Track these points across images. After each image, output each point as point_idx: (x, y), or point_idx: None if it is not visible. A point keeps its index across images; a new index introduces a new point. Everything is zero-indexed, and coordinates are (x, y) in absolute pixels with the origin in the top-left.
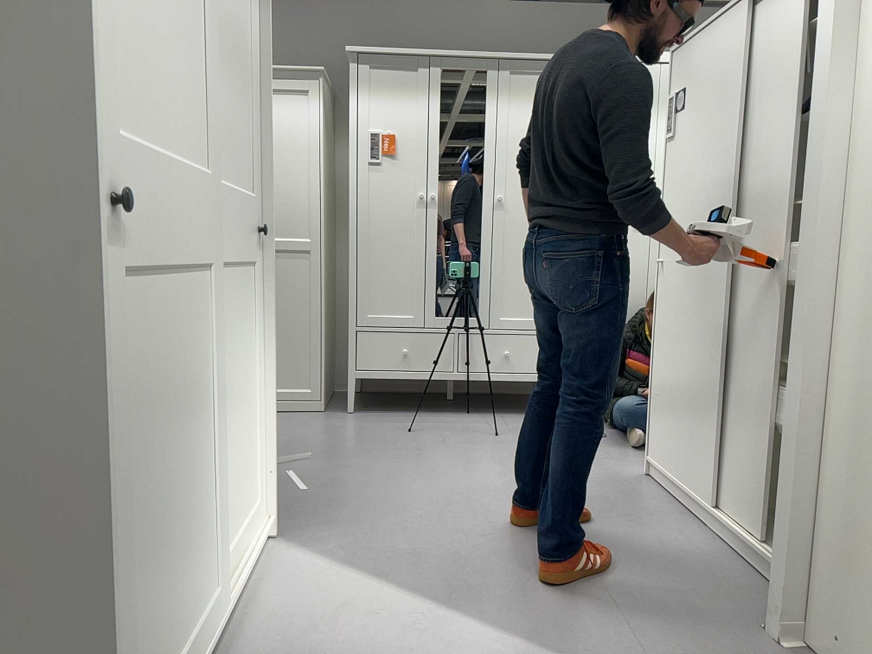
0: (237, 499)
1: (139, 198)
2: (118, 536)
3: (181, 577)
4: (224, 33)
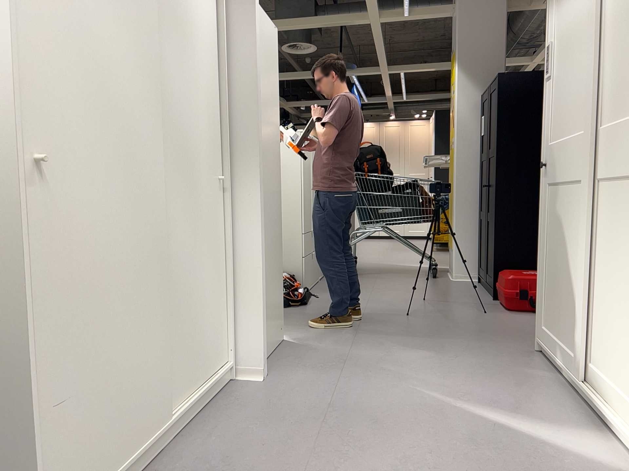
0: (615, 360)
1: (552, 159)
2: (543, 260)
3: (559, 311)
4: (626, 8)
